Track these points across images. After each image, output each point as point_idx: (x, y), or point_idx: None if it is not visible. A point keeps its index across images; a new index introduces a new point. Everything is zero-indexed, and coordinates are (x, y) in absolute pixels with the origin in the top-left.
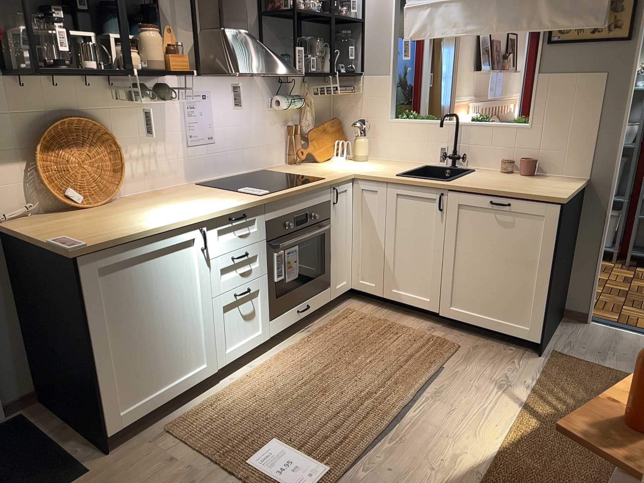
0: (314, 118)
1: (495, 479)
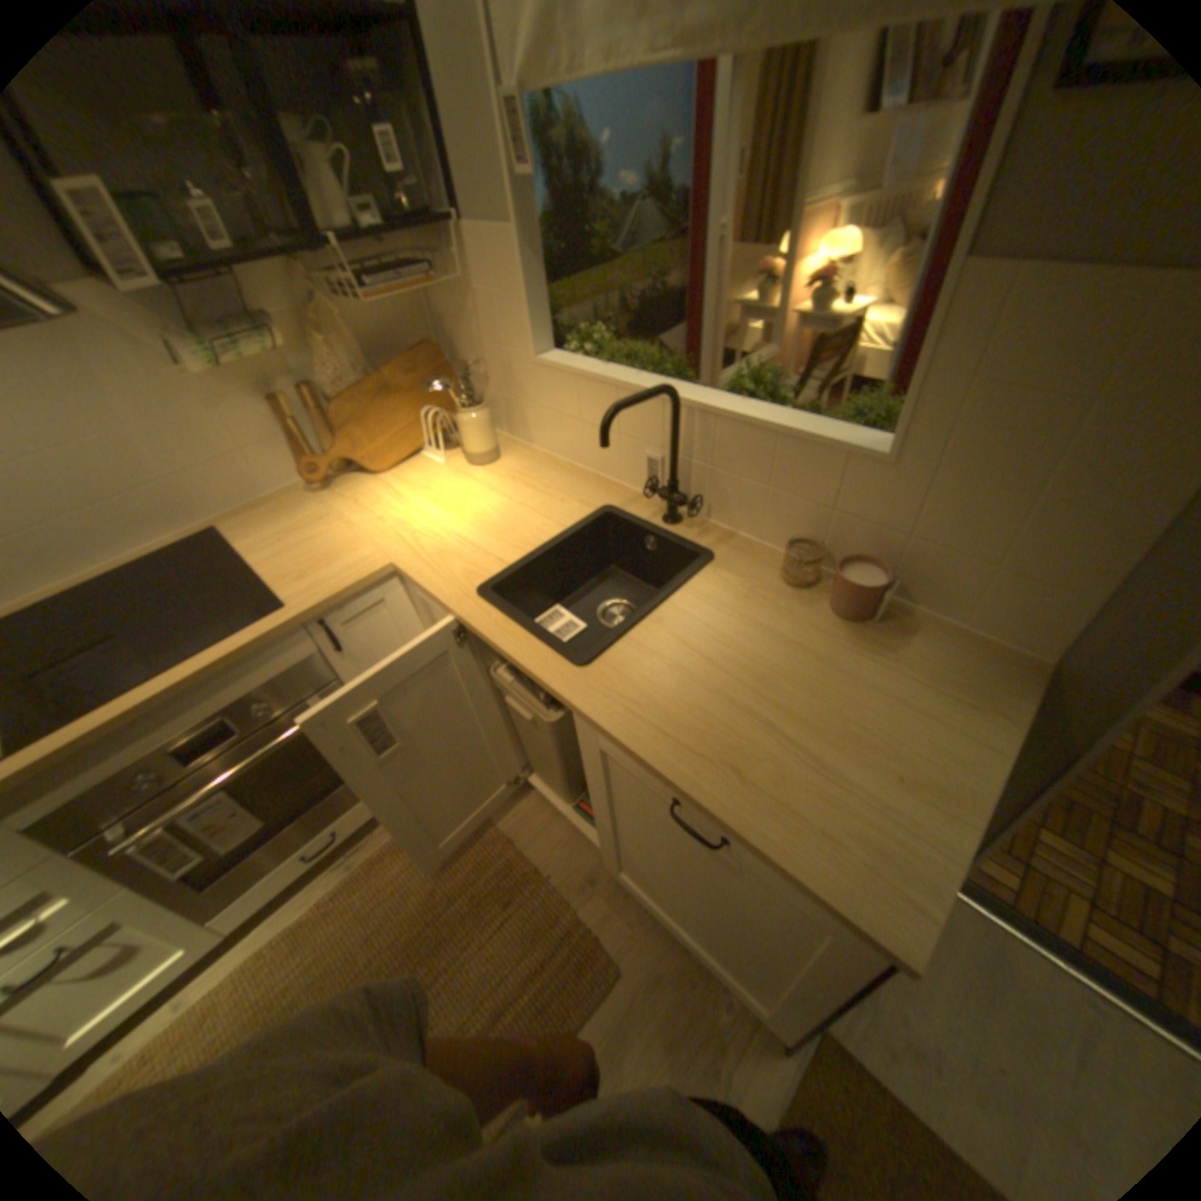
0: (360, 350)
1: None
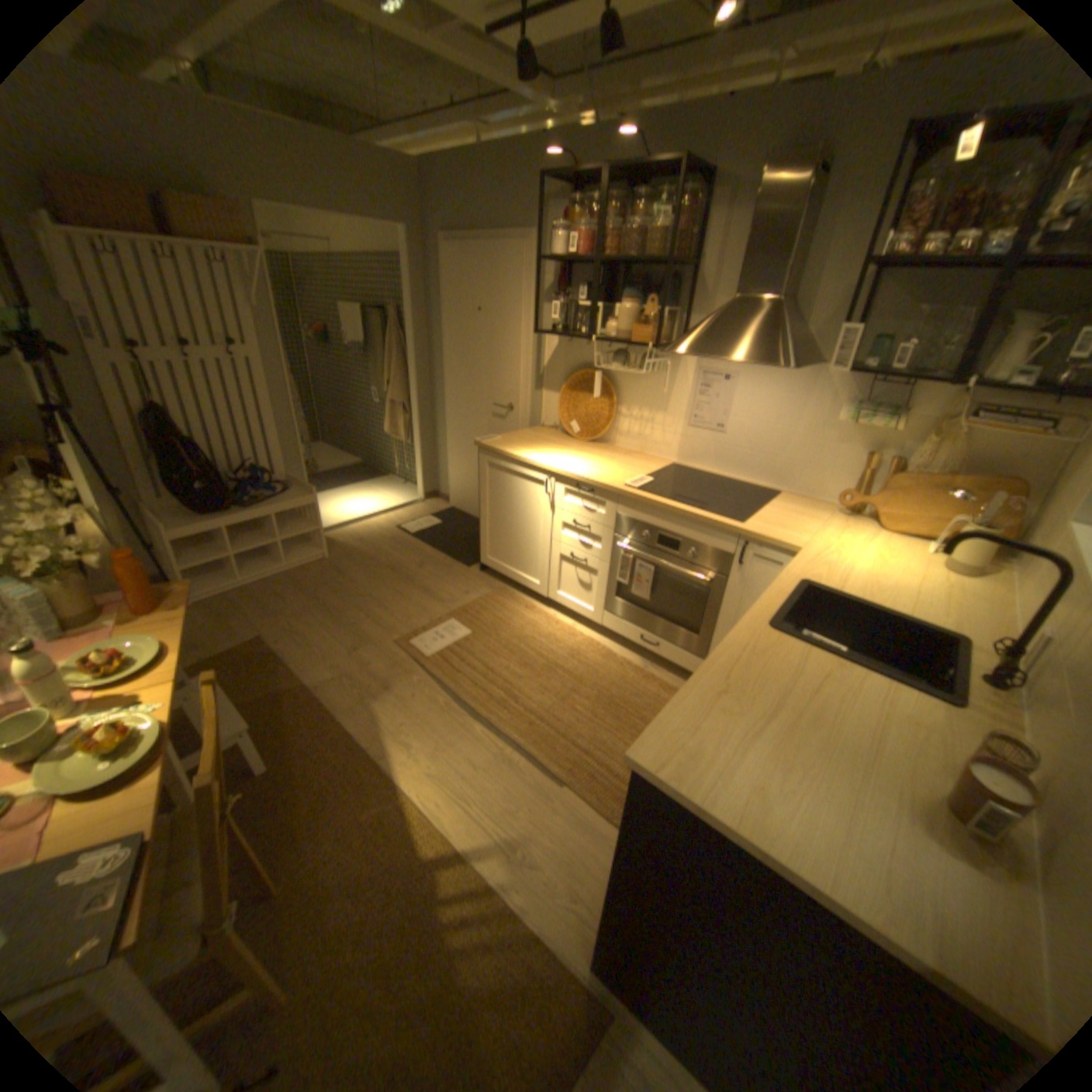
0: (966, 463)
1: (368, 767)
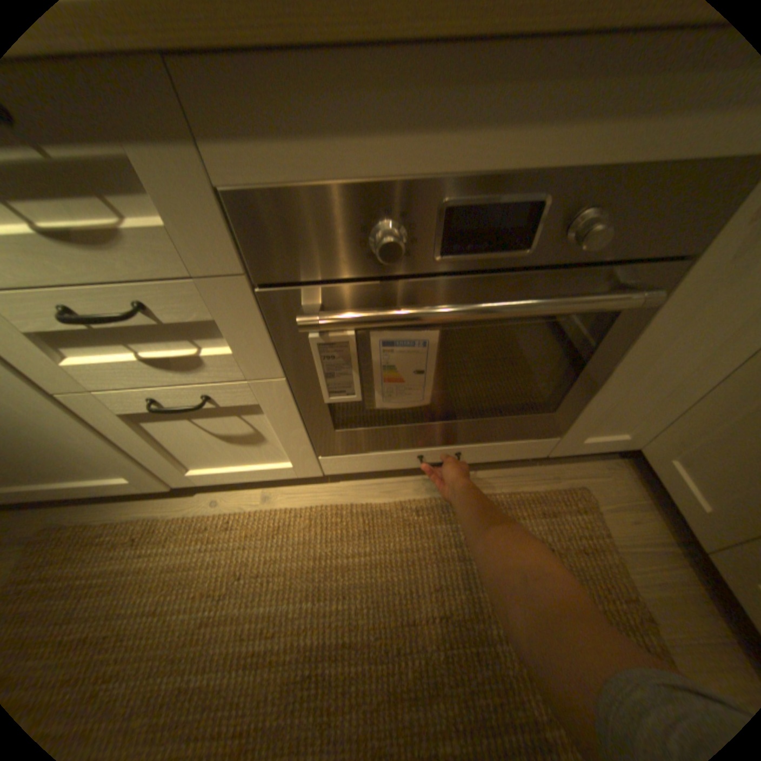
0: None
1: None
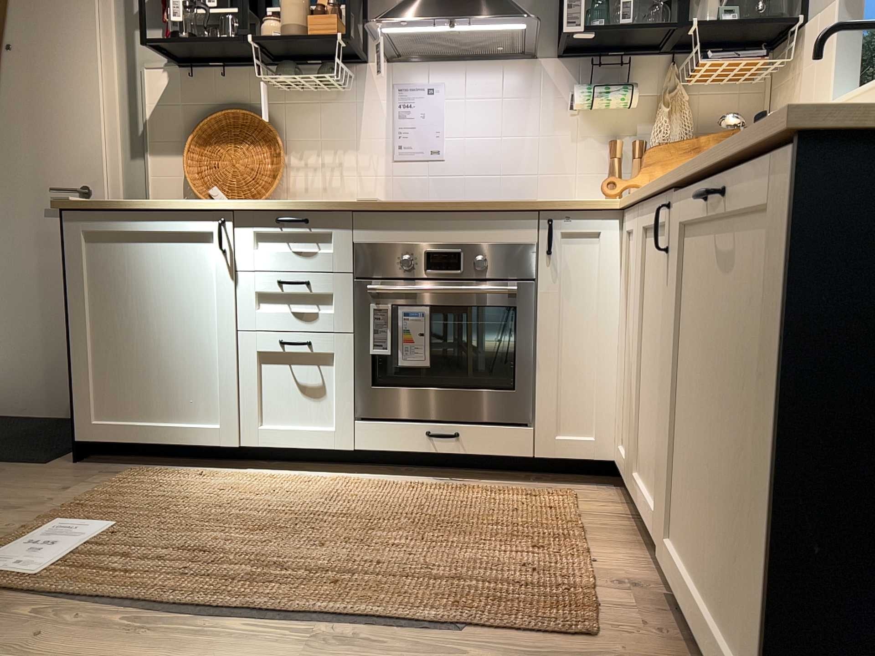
0: (693, 132)
1: None
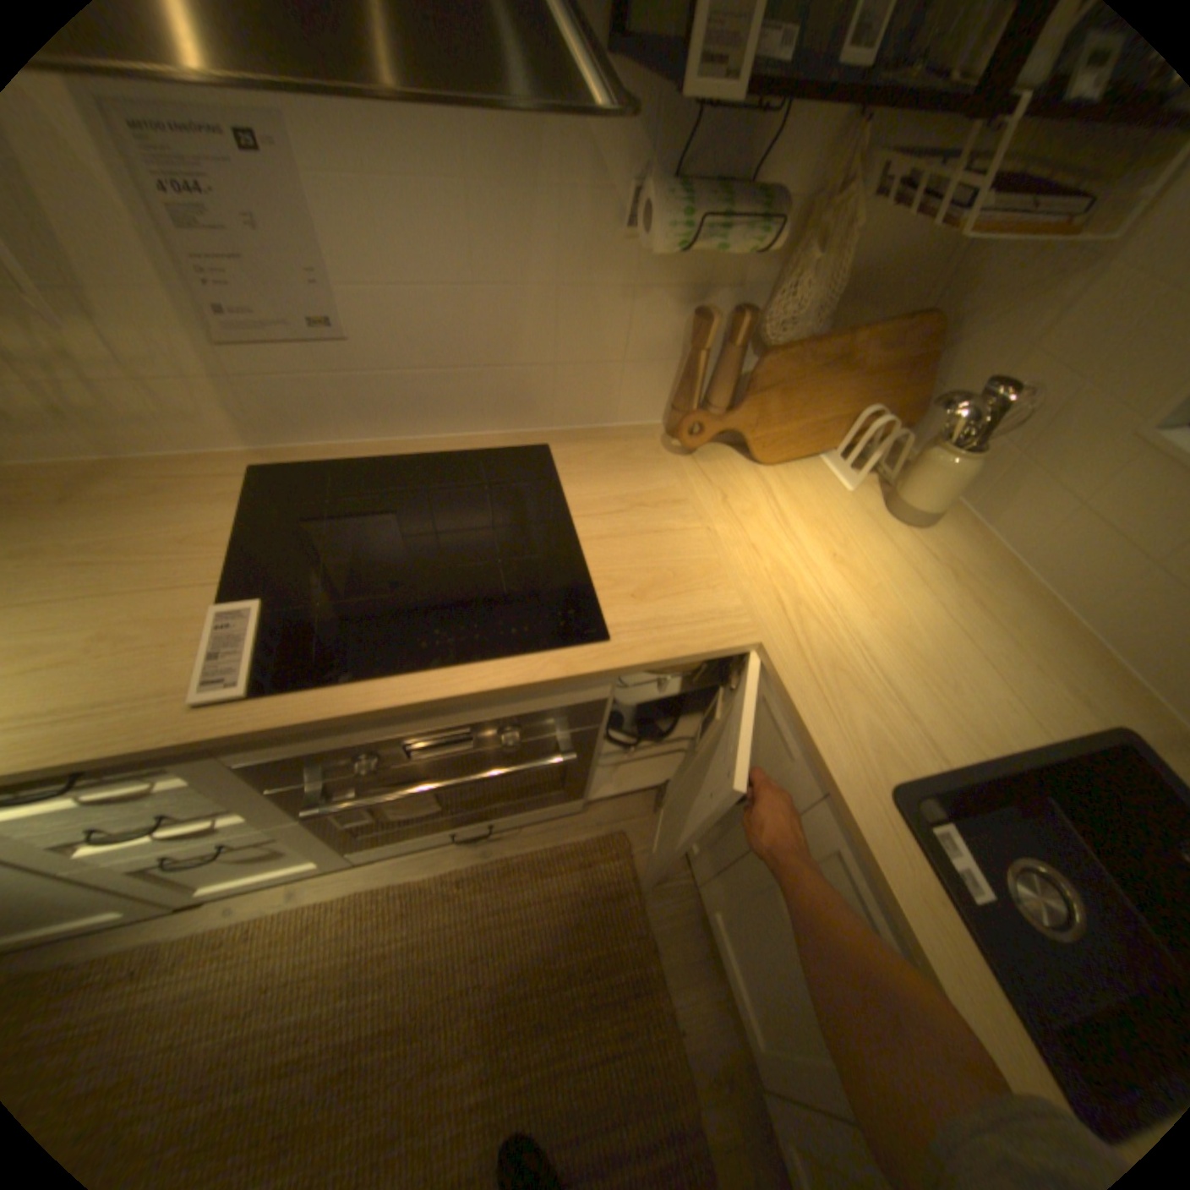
0: (844, 290)
1: None
